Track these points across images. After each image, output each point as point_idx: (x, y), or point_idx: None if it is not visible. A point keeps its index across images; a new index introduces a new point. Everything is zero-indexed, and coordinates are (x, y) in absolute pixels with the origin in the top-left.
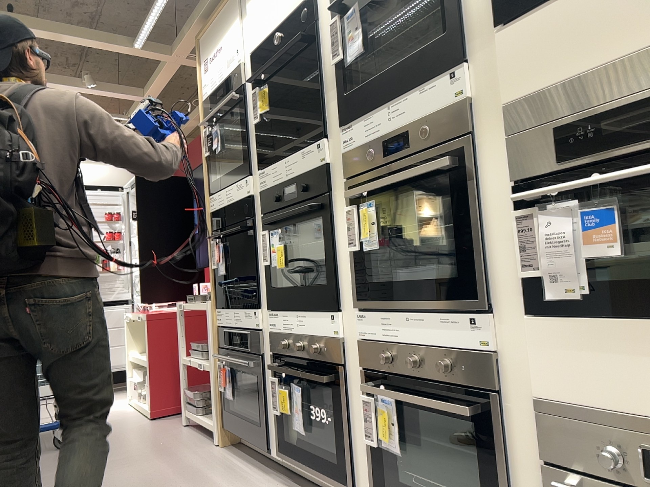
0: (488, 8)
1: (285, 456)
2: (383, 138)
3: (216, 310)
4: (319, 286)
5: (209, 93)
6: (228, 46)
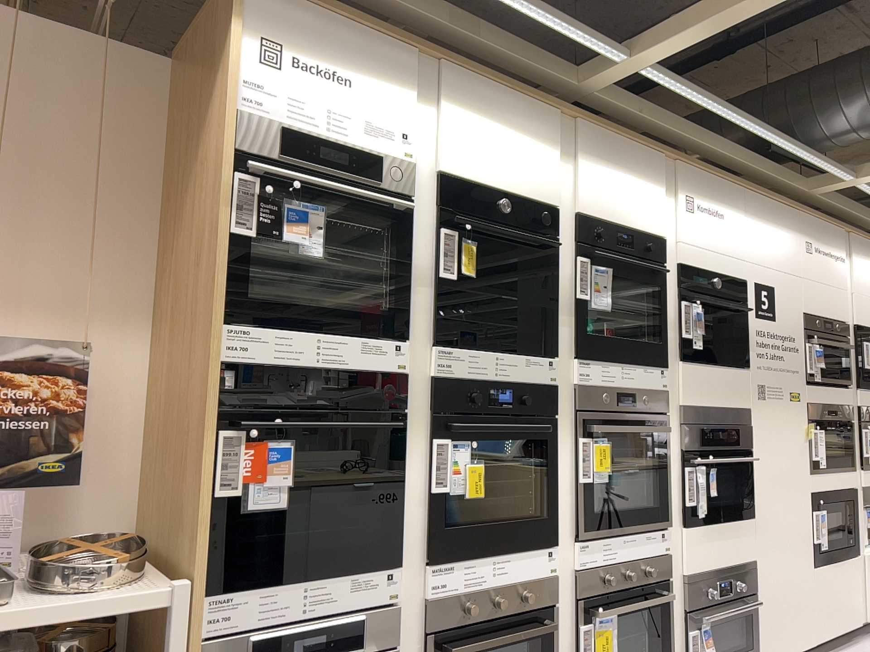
0: (677, 345)
1: None
2: (614, 389)
3: (211, 597)
4: (527, 518)
5: (283, 119)
6: (378, 104)
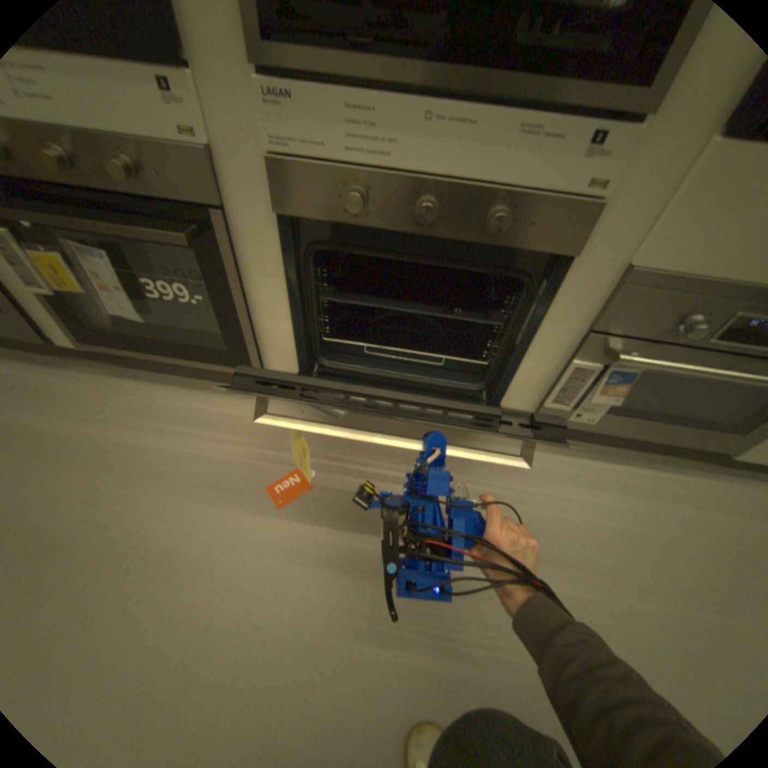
0: None
1: (99, 347)
2: None
3: None
4: None
5: None
6: None
